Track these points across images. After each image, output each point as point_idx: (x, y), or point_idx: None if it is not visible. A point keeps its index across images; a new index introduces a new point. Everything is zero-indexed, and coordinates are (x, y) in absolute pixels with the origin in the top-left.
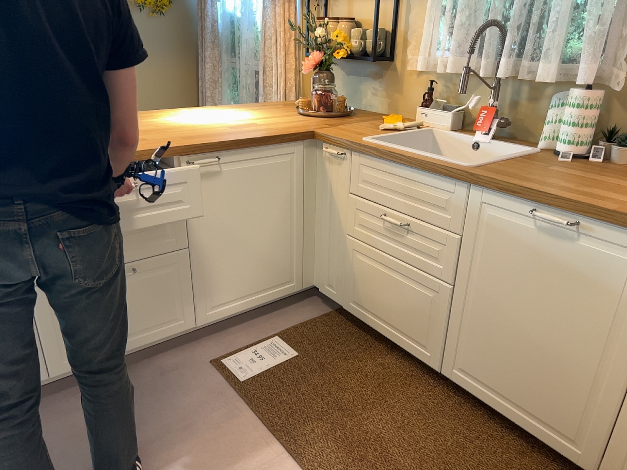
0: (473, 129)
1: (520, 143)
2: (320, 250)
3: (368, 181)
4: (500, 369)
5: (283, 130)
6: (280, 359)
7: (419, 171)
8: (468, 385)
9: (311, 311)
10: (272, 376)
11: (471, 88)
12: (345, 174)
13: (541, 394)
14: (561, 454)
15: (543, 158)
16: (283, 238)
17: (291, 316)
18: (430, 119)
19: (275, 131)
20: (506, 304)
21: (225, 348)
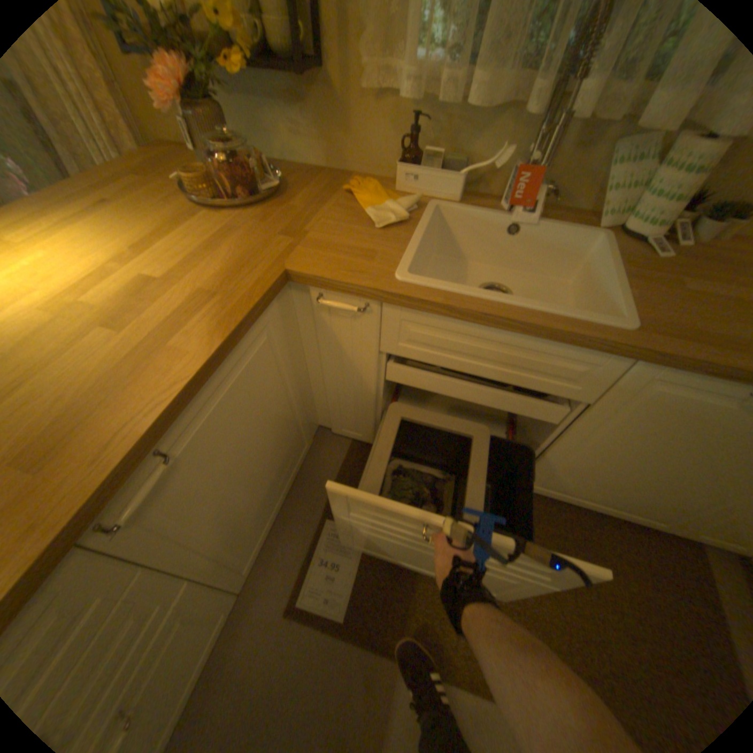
0: (481, 189)
1: (566, 214)
2: (325, 399)
3: (421, 342)
4: (599, 490)
5: (232, 292)
6: (355, 554)
7: (542, 339)
8: (550, 494)
9: (331, 455)
10: (366, 587)
11: (483, 121)
12: (371, 331)
13: (646, 503)
14: (643, 525)
15: (641, 252)
16: (287, 425)
17: (317, 475)
18: (427, 182)
19: (225, 306)
20: (638, 458)
21: (283, 580)
